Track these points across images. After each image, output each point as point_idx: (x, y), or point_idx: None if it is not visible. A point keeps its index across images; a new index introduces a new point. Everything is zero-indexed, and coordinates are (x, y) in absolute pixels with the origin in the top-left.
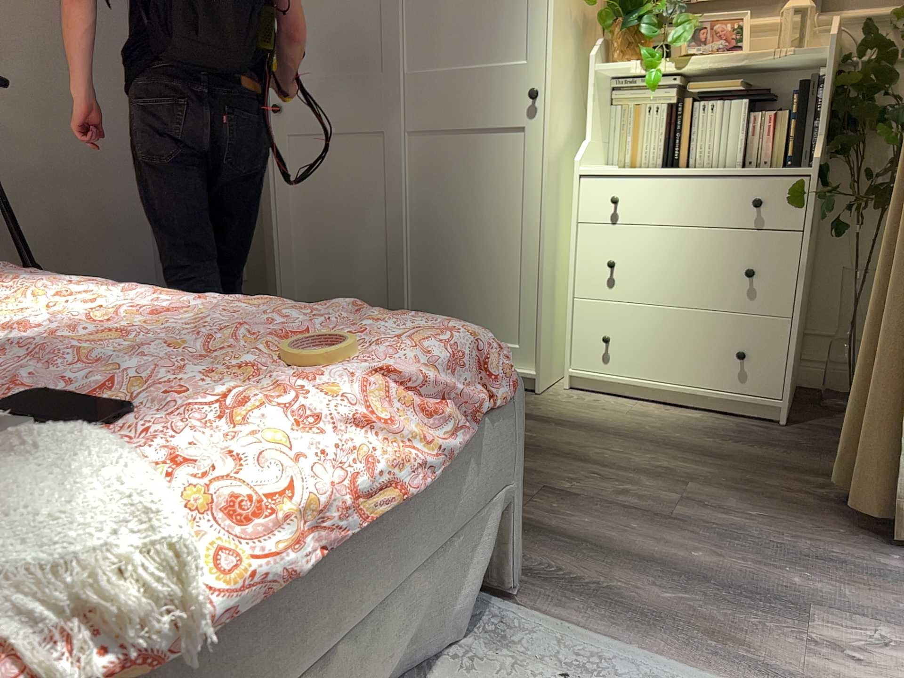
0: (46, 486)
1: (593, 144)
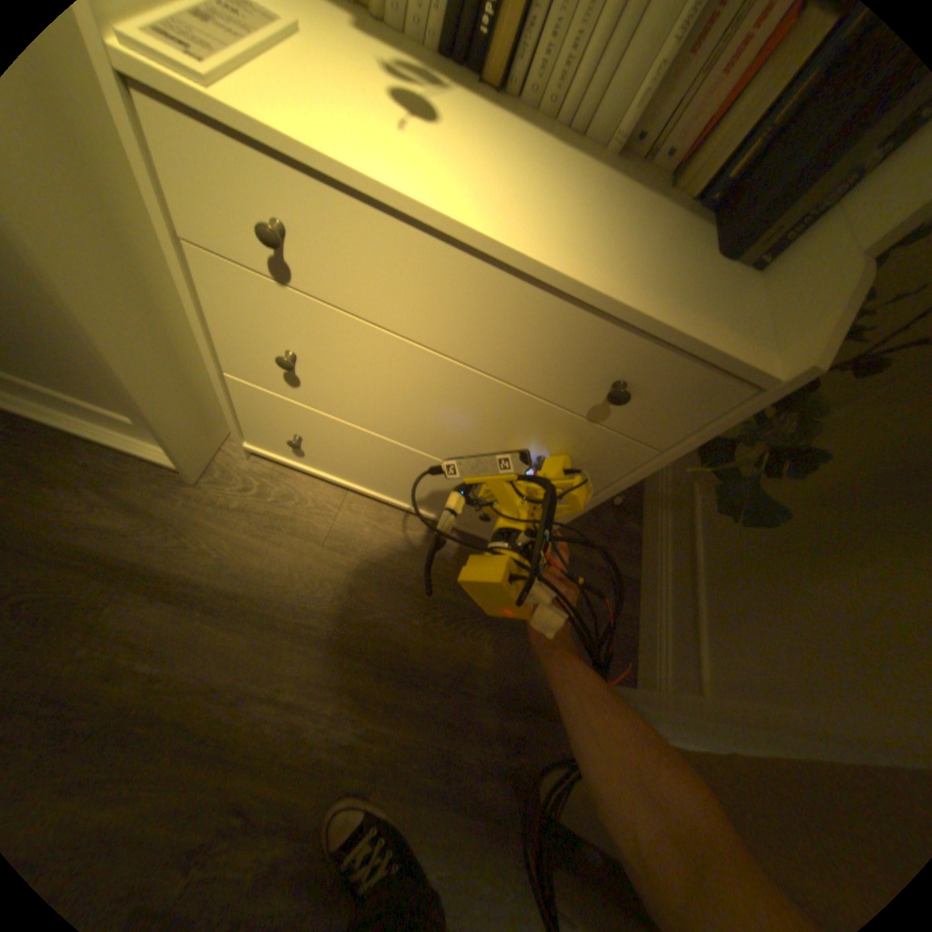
0: None
1: None
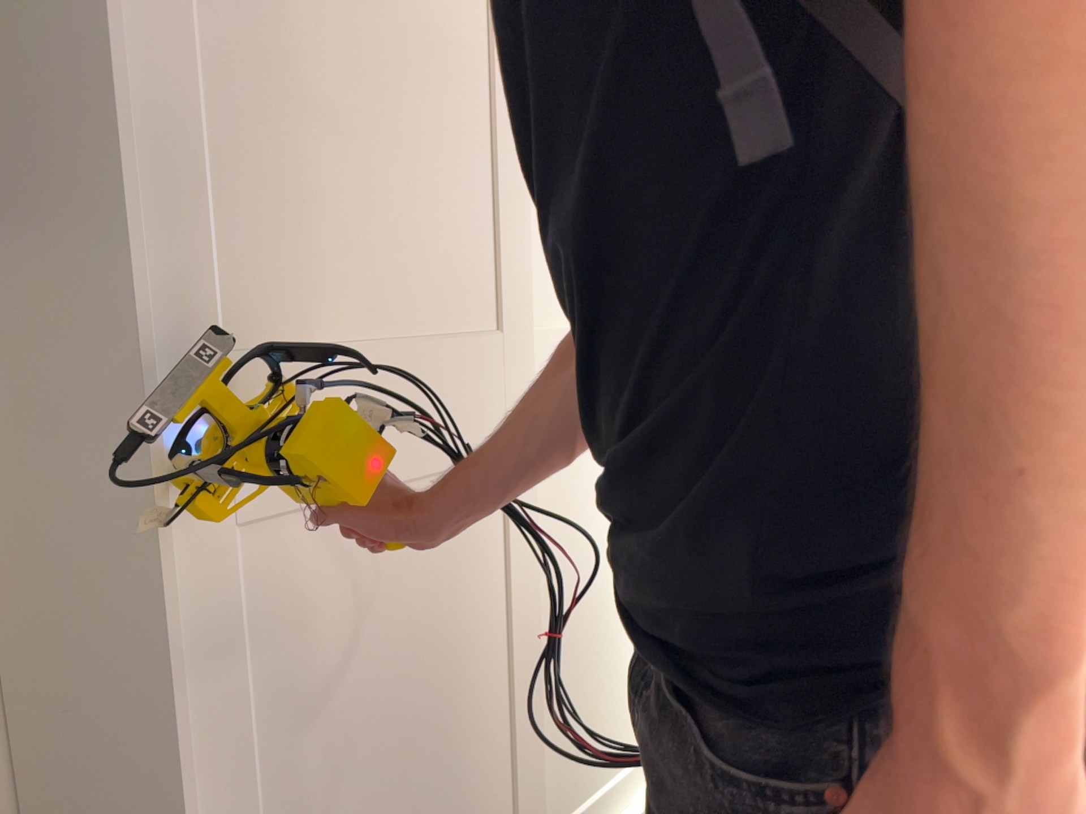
0: None
1: None
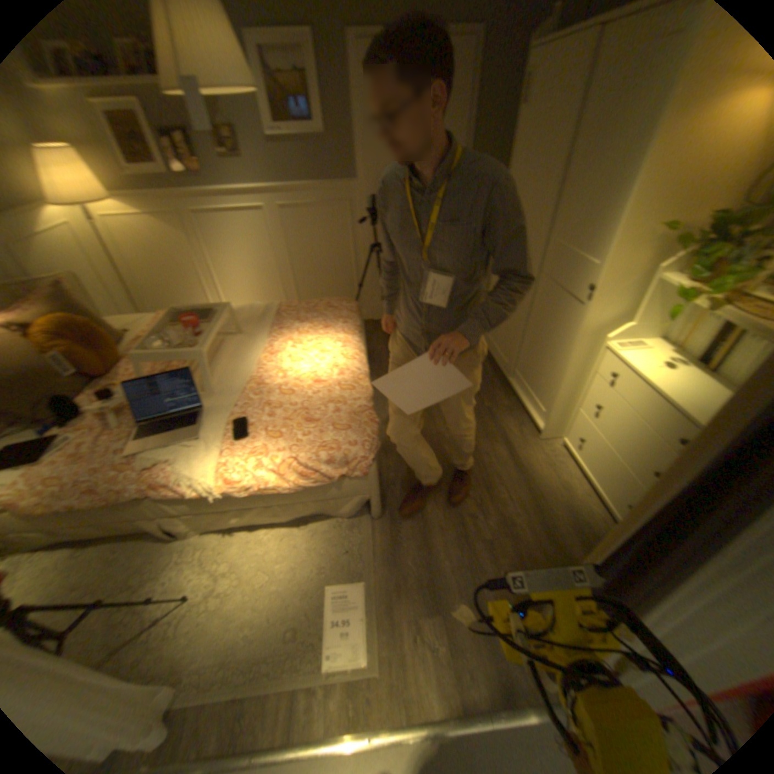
0: (207, 456)
1: (642, 325)
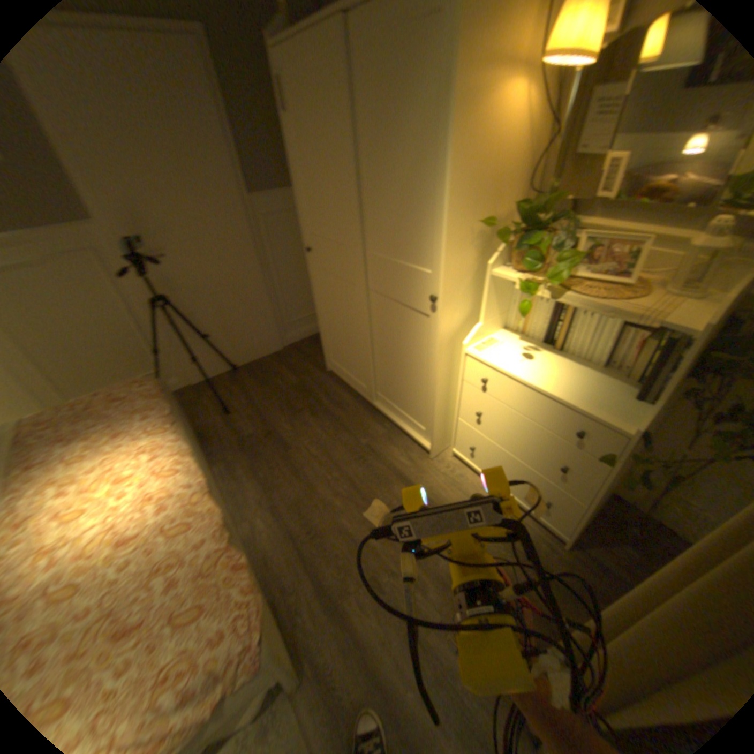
0: None
1: (486, 323)
